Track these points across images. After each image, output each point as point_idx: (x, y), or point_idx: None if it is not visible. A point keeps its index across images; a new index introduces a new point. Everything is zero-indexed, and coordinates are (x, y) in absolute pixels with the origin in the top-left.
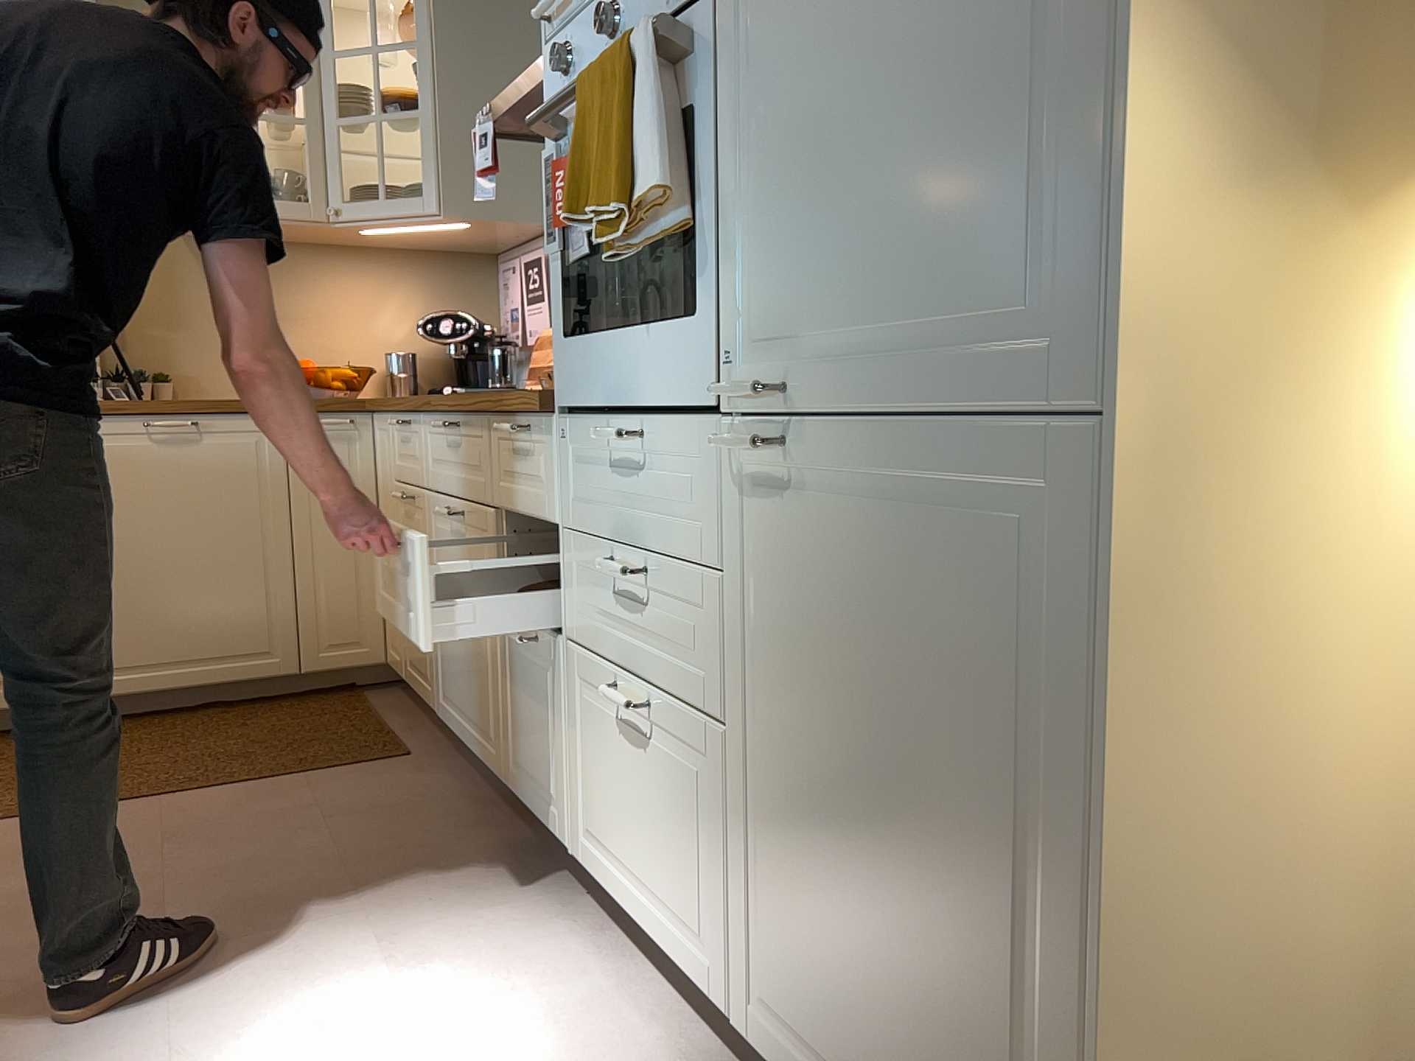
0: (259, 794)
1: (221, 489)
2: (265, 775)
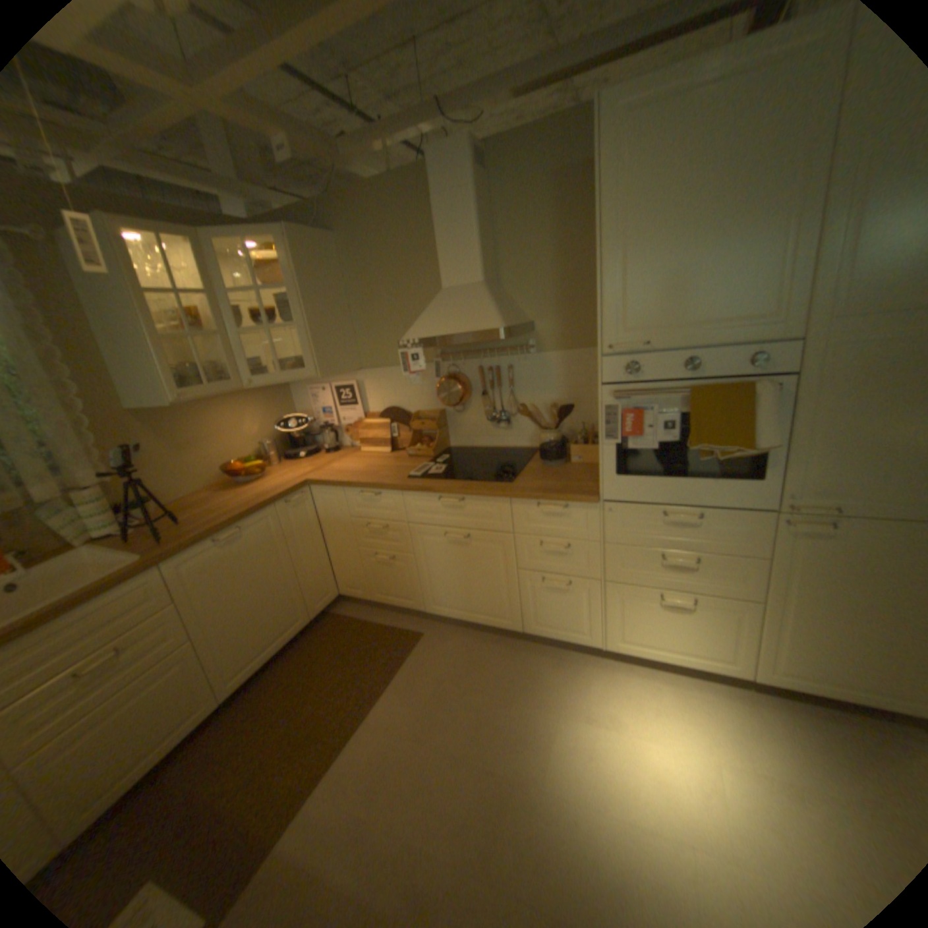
0: (400, 691)
1: (258, 556)
2: (385, 681)
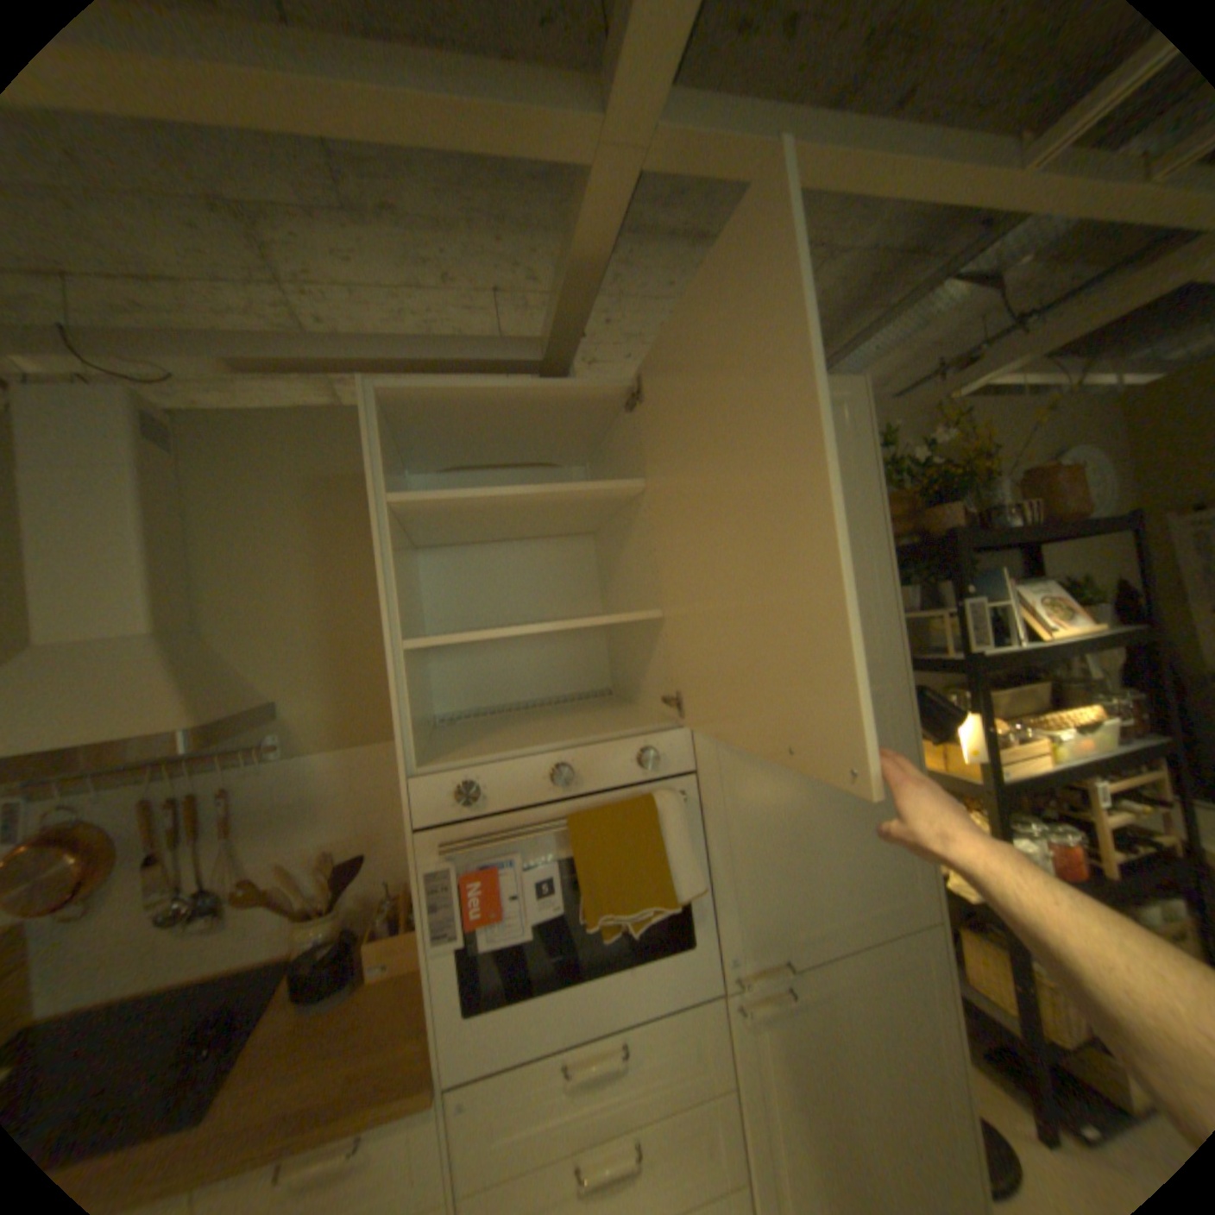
0: None
1: None
2: None
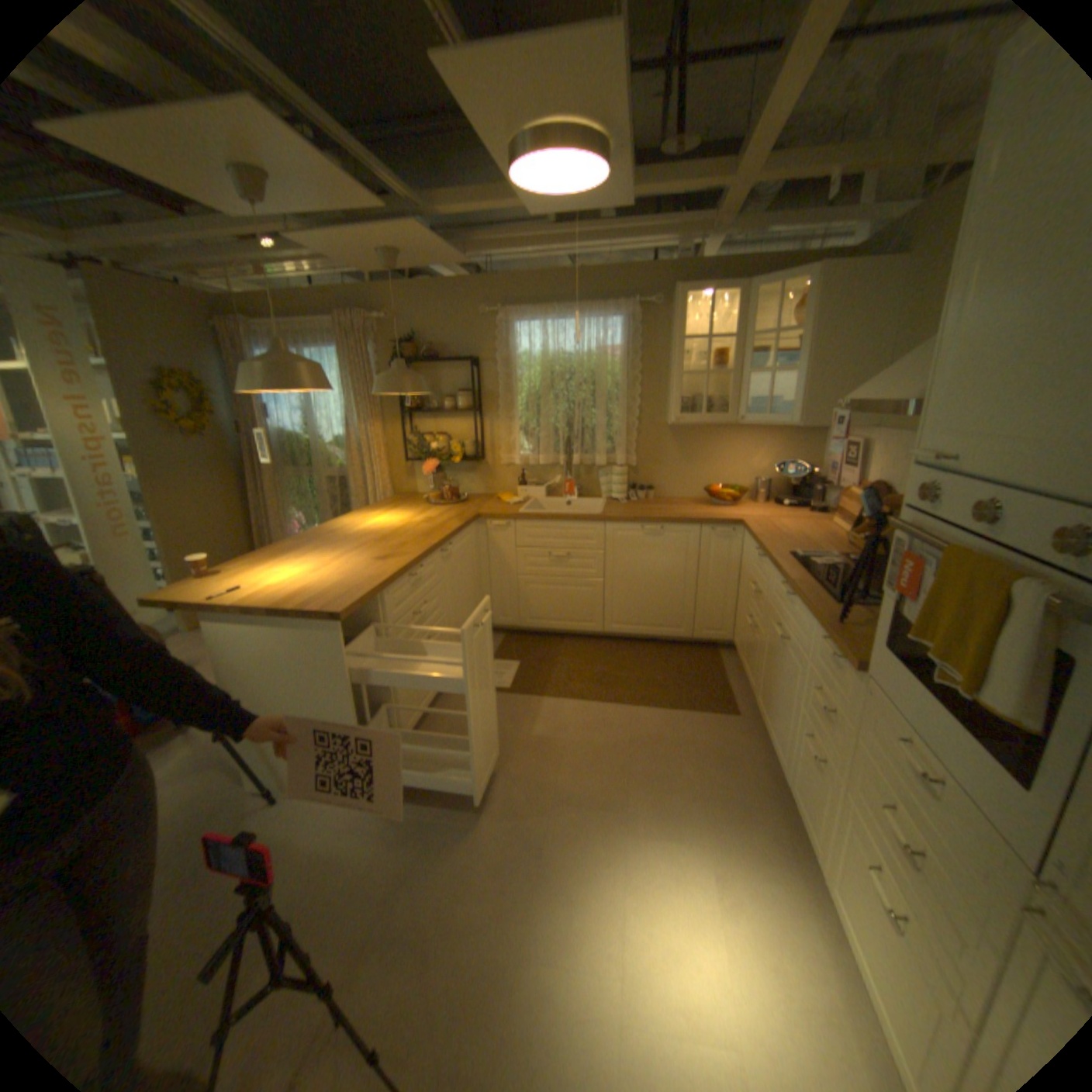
0: (668, 719)
1: (668, 557)
2: (672, 706)
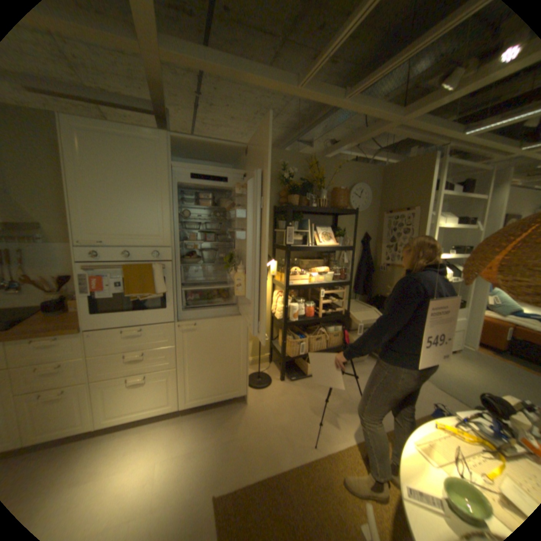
0: None
1: None
2: None
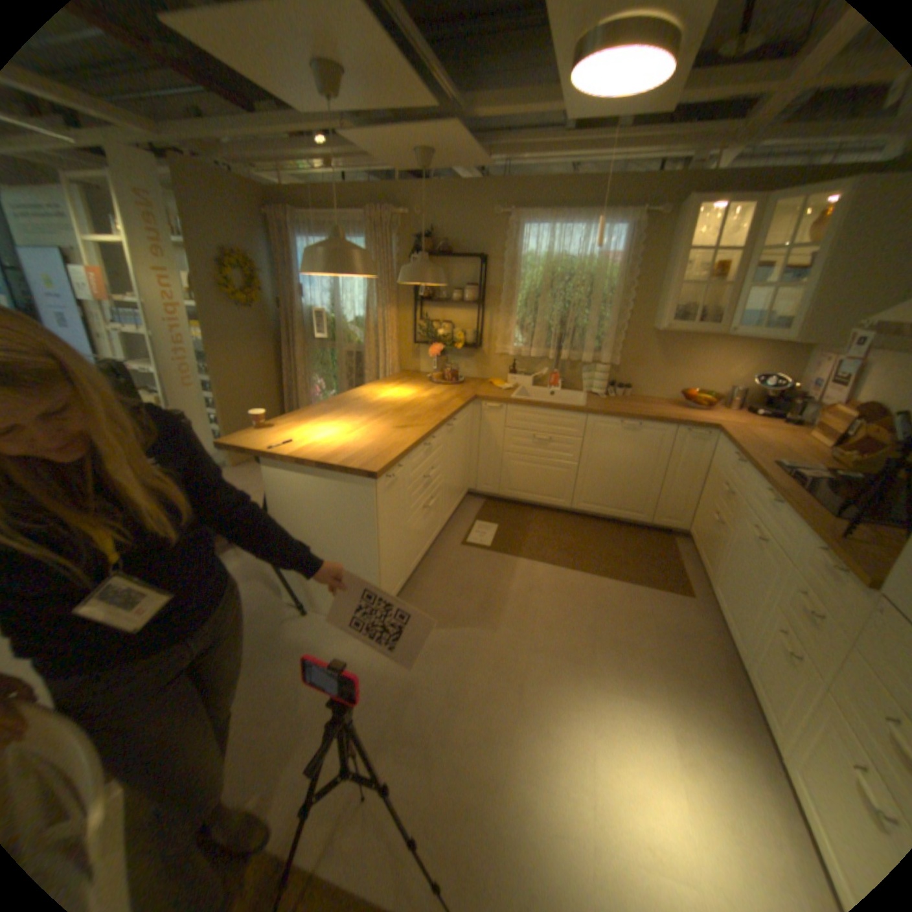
0: (630, 592)
1: (643, 450)
2: (633, 581)
